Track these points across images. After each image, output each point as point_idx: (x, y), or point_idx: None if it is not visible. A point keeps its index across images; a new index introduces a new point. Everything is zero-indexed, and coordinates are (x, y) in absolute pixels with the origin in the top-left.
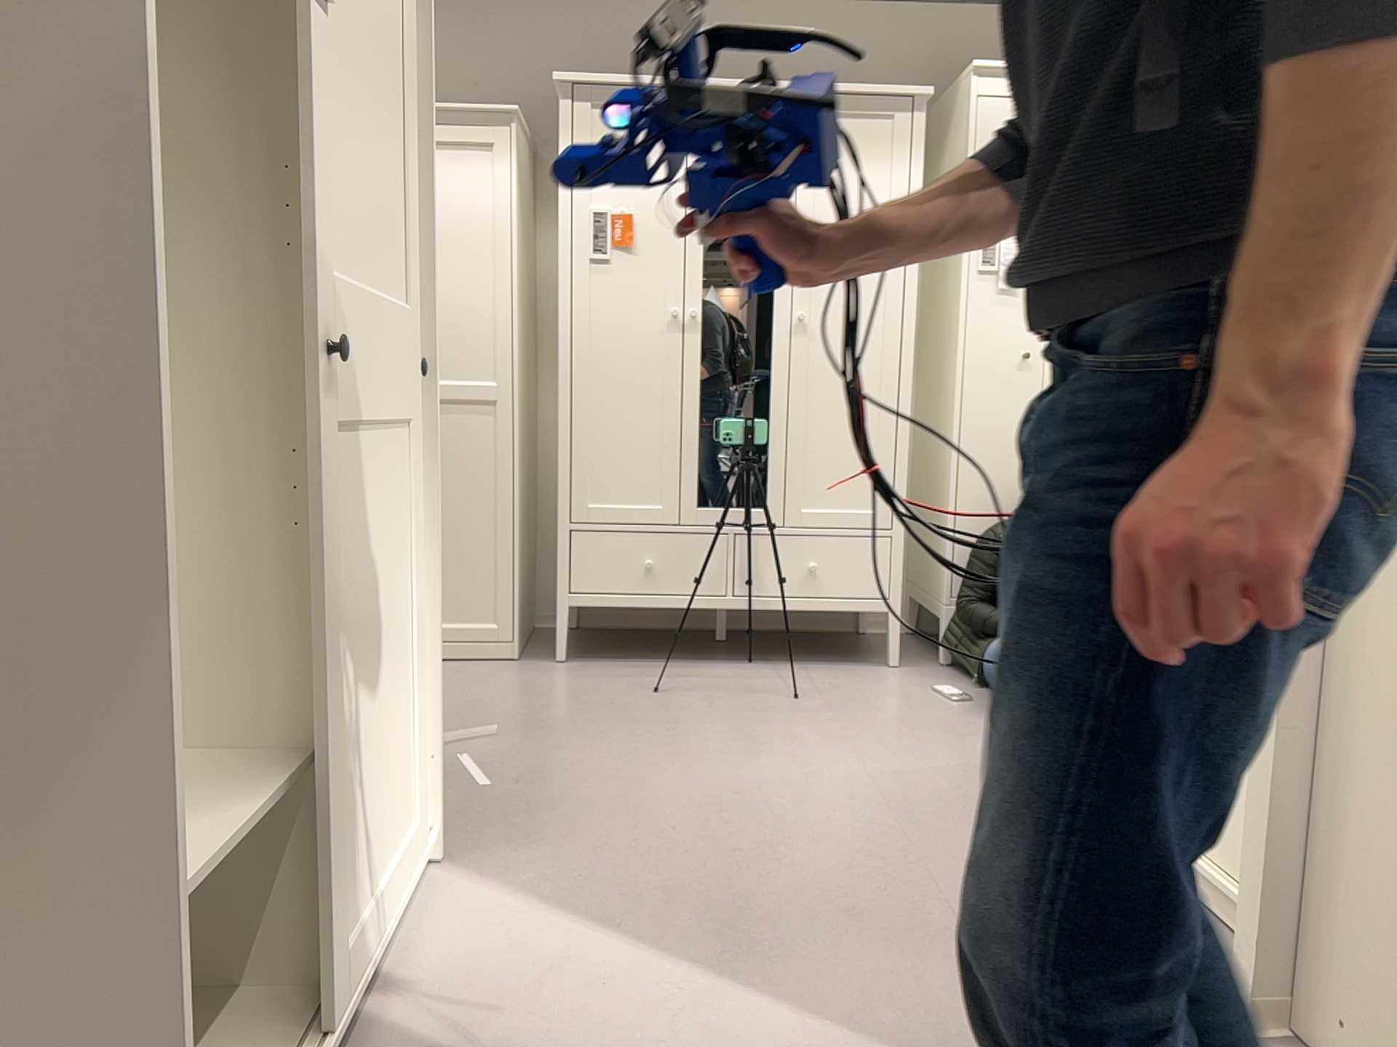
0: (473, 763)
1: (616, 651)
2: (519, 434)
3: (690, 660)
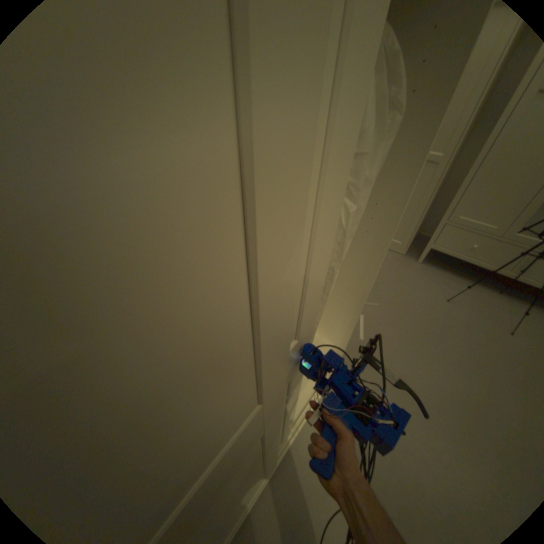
0: (364, 319)
1: (443, 261)
2: (444, 176)
3: (472, 279)
